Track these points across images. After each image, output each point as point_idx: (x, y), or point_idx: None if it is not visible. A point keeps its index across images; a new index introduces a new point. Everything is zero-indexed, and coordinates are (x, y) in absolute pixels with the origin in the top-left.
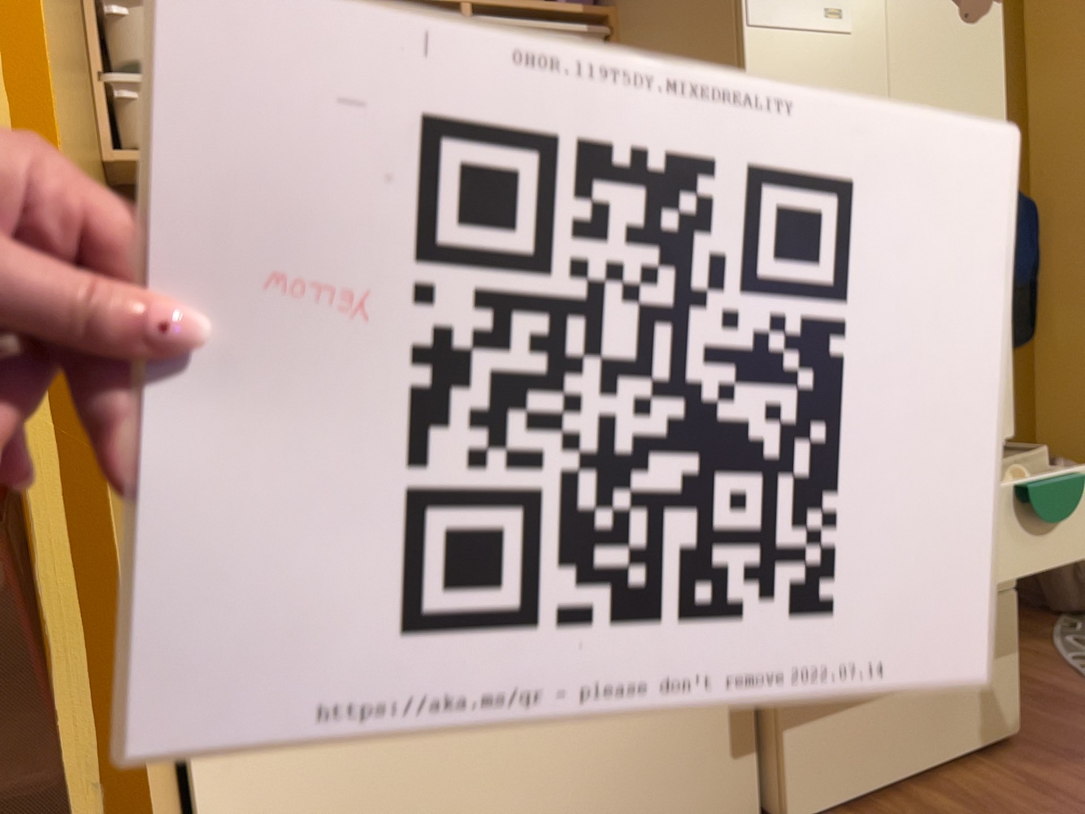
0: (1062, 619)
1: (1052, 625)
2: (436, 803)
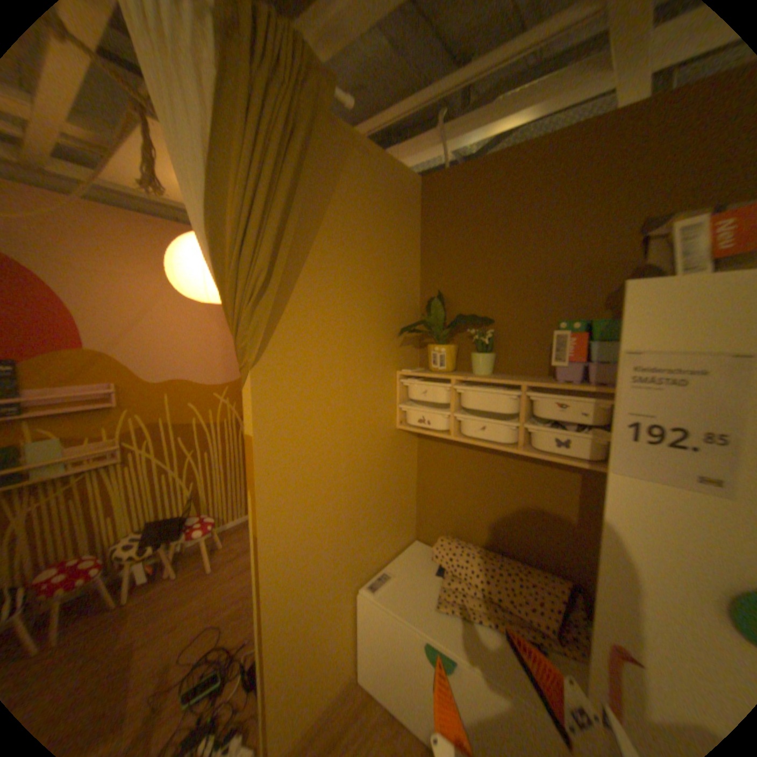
0: None
1: None
2: (413, 686)
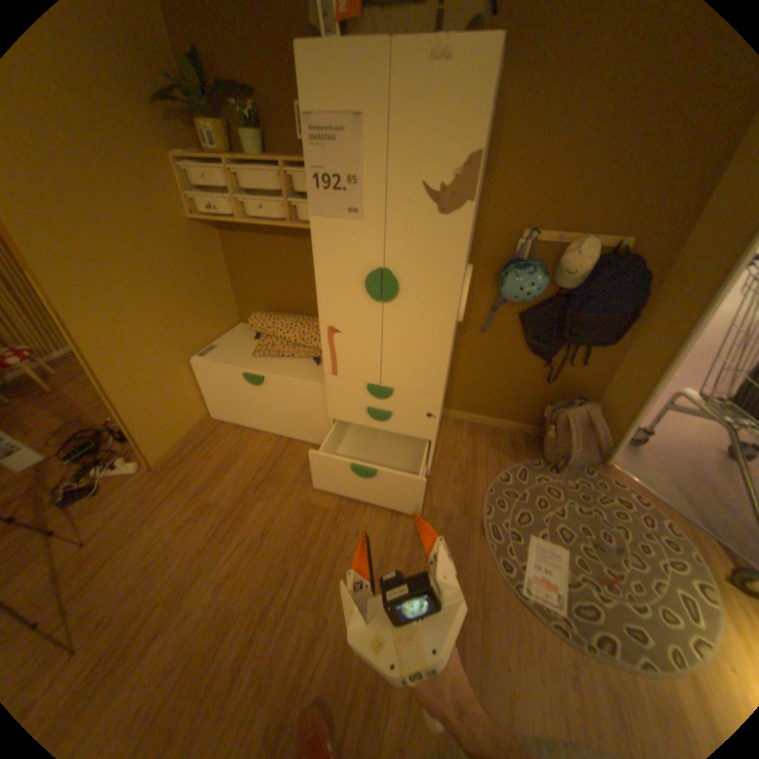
0: (532, 462)
1: (525, 461)
2: (244, 403)
